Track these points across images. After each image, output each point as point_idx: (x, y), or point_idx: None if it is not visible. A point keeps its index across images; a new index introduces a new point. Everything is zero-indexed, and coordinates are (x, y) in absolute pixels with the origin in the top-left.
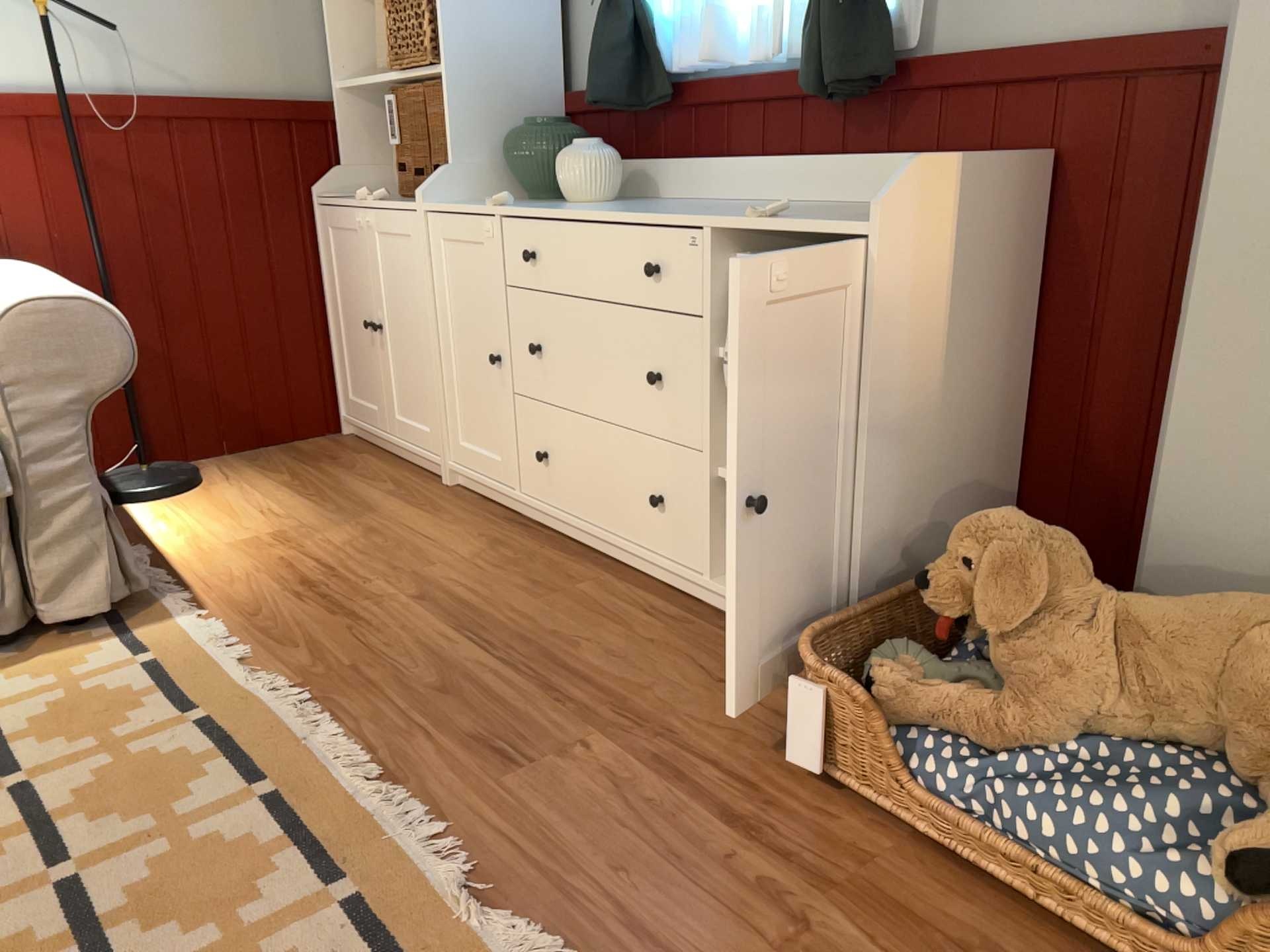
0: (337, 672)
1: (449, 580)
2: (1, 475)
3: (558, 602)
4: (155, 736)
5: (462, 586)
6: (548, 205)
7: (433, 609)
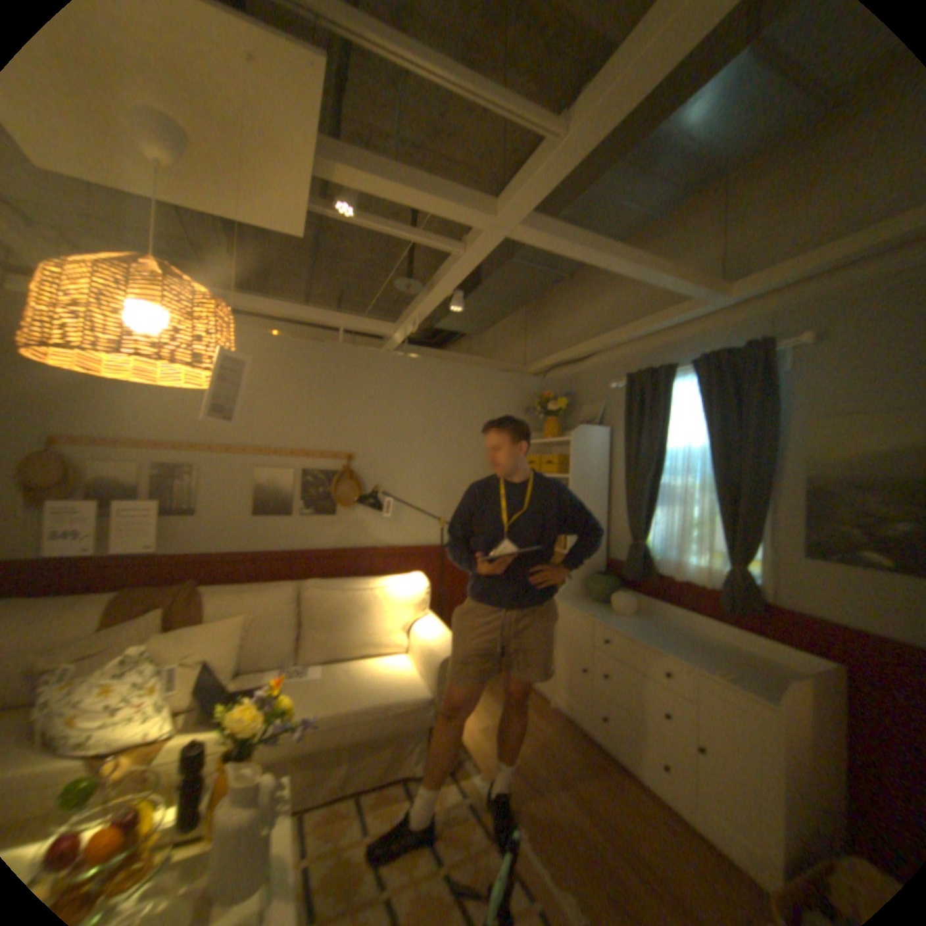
0: (544, 833)
1: (572, 778)
2: (433, 719)
3: (624, 806)
4: (487, 858)
5: (579, 784)
6: (609, 614)
7: (571, 798)
